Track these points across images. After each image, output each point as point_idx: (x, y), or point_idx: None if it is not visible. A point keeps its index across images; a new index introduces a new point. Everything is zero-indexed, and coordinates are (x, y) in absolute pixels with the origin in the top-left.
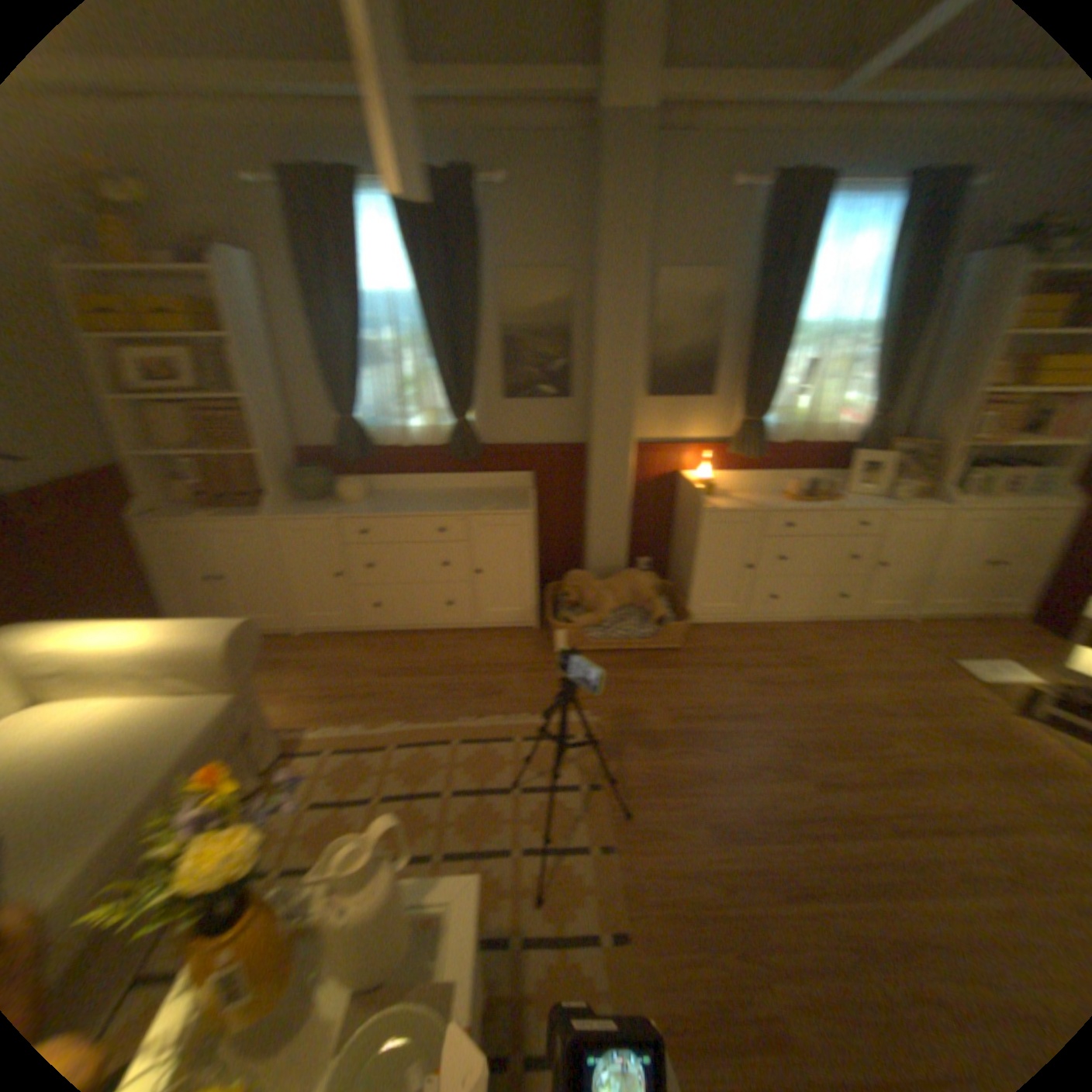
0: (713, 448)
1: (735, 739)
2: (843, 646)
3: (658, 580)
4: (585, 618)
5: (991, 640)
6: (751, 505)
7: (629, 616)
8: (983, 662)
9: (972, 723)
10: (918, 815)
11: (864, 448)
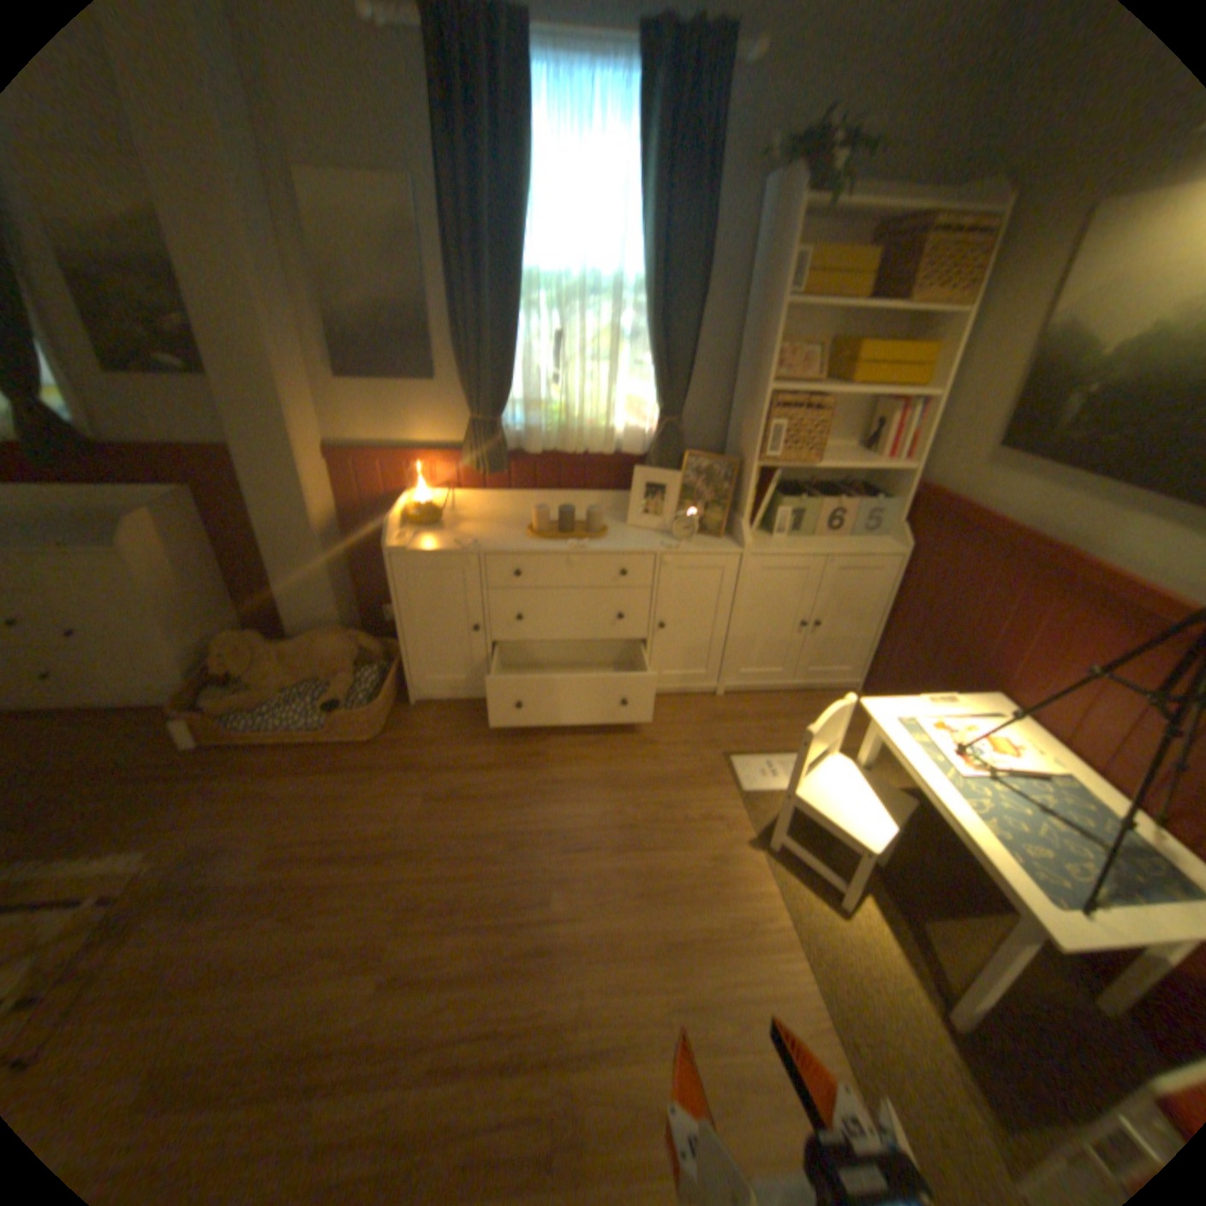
0: (446, 459)
1: (327, 900)
2: (599, 736)
3: (367, 644)
4: (228, 703)
5: (798, 722)
6: (462, 545)
7: (298, 700)
8: (764, 759)
9: (684, 861)
10: (492, 1036)
11: (648, 465)
